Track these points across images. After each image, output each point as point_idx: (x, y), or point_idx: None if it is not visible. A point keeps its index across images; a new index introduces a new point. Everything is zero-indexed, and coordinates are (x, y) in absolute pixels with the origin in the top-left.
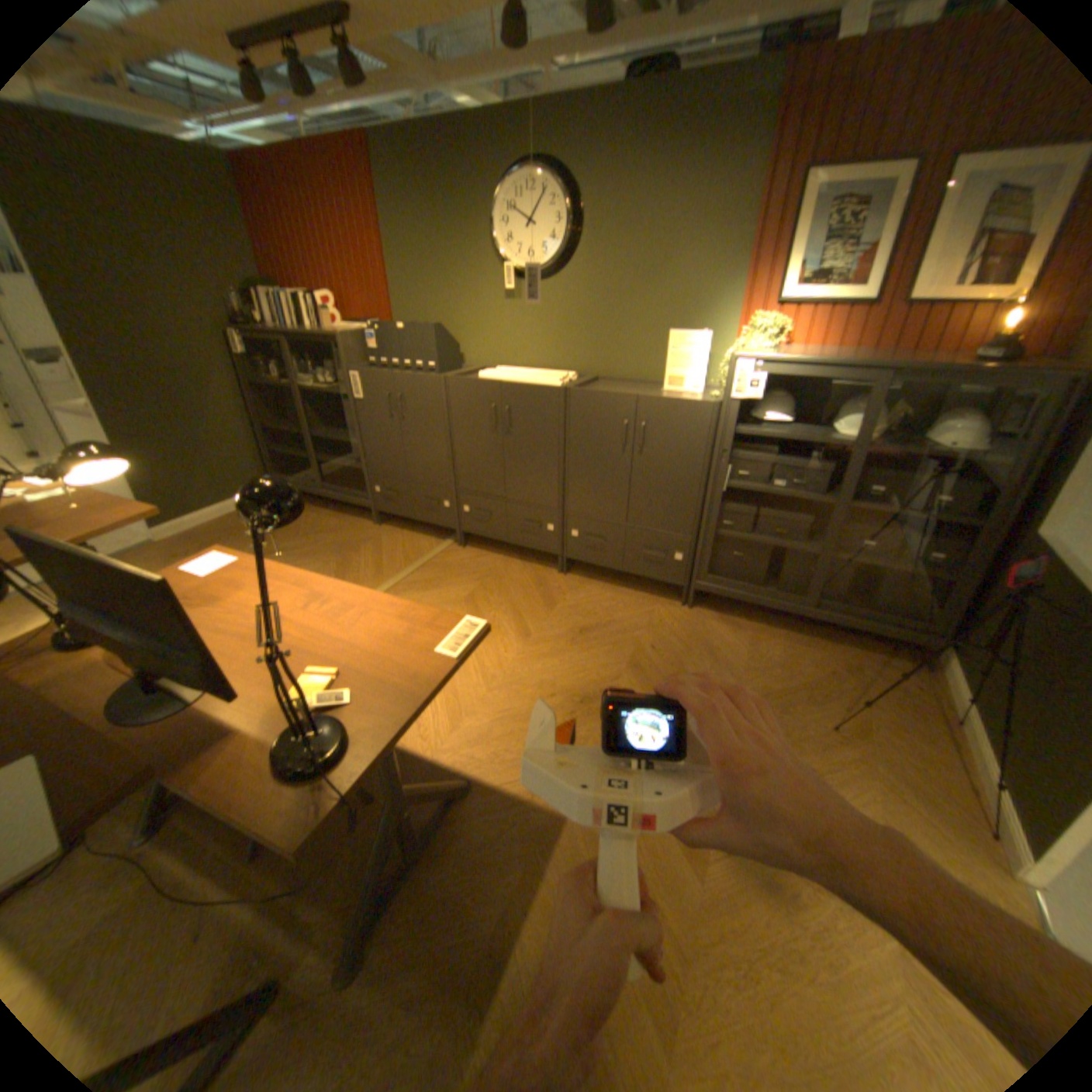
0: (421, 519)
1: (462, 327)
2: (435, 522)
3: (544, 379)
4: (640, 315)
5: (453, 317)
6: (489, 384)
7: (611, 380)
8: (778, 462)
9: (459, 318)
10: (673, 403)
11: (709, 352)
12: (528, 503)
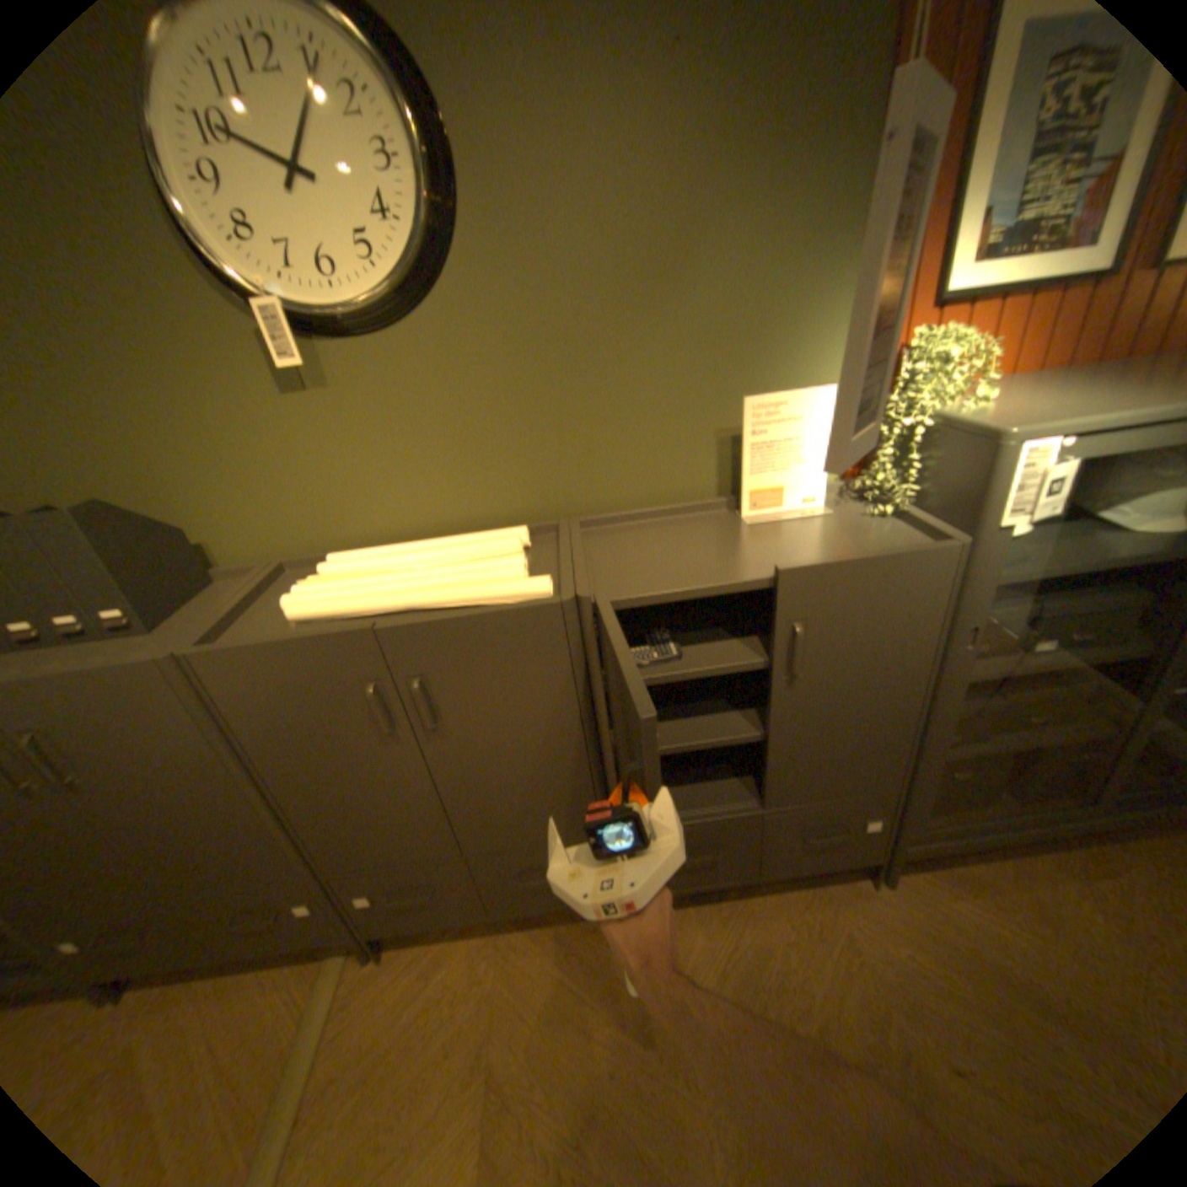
0: (235, 958)
1: (169, 483)
2: (278, 951)
3: (482, 576)
4: (643, 375)
5: (130, 465)
6: (337, 642)
7: (611, 523)
8: (1047, 614)
9: (152, 463)
10: (867, 568)
11: (832, 426)
12: (523, 847)
